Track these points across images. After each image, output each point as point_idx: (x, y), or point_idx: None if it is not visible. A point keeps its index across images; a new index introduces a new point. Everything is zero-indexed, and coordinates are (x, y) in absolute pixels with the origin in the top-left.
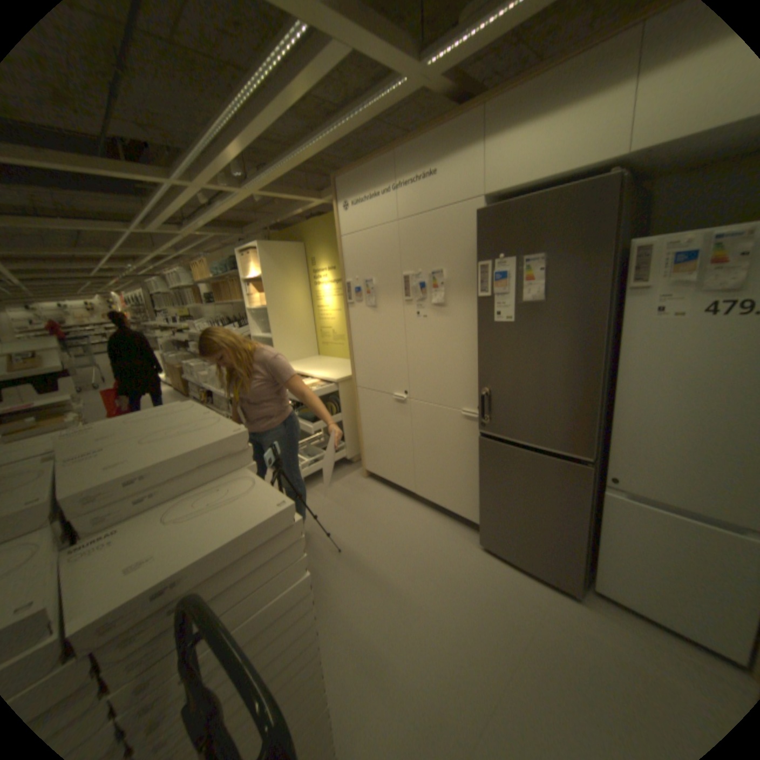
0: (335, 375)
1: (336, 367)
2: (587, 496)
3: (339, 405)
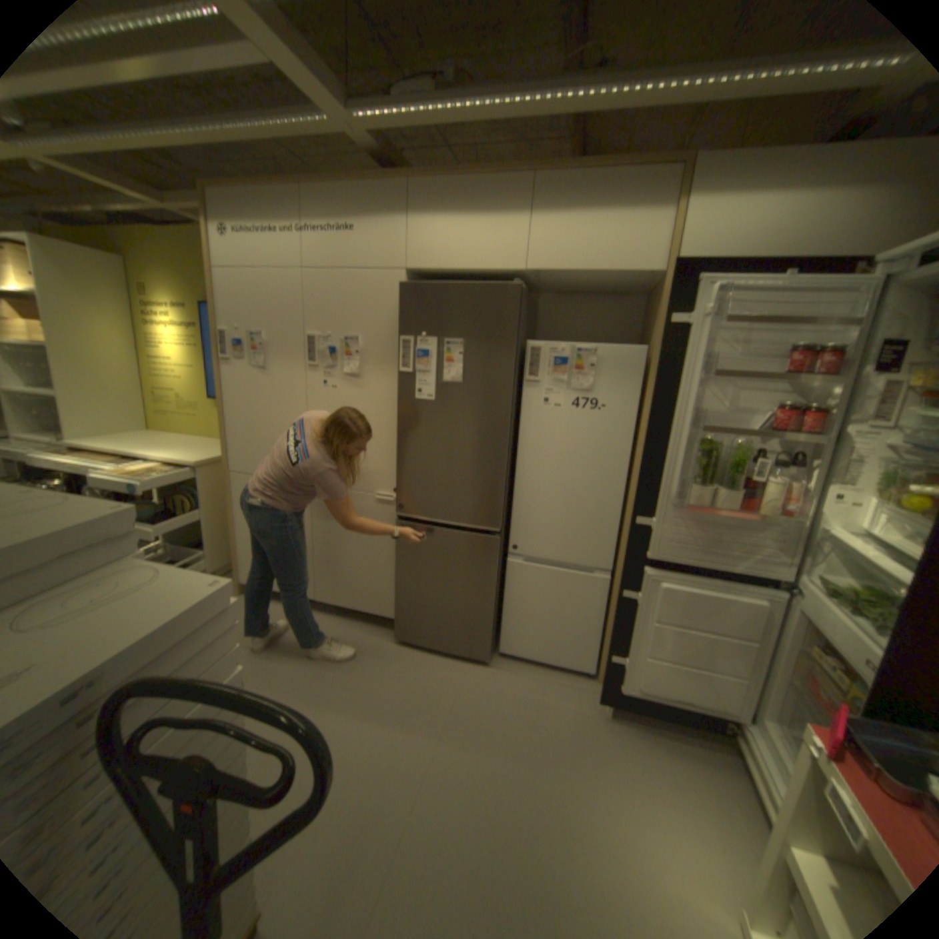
0: (188, 456)
1: (187, 446)
2: (494, 563)
3: (195, 498)
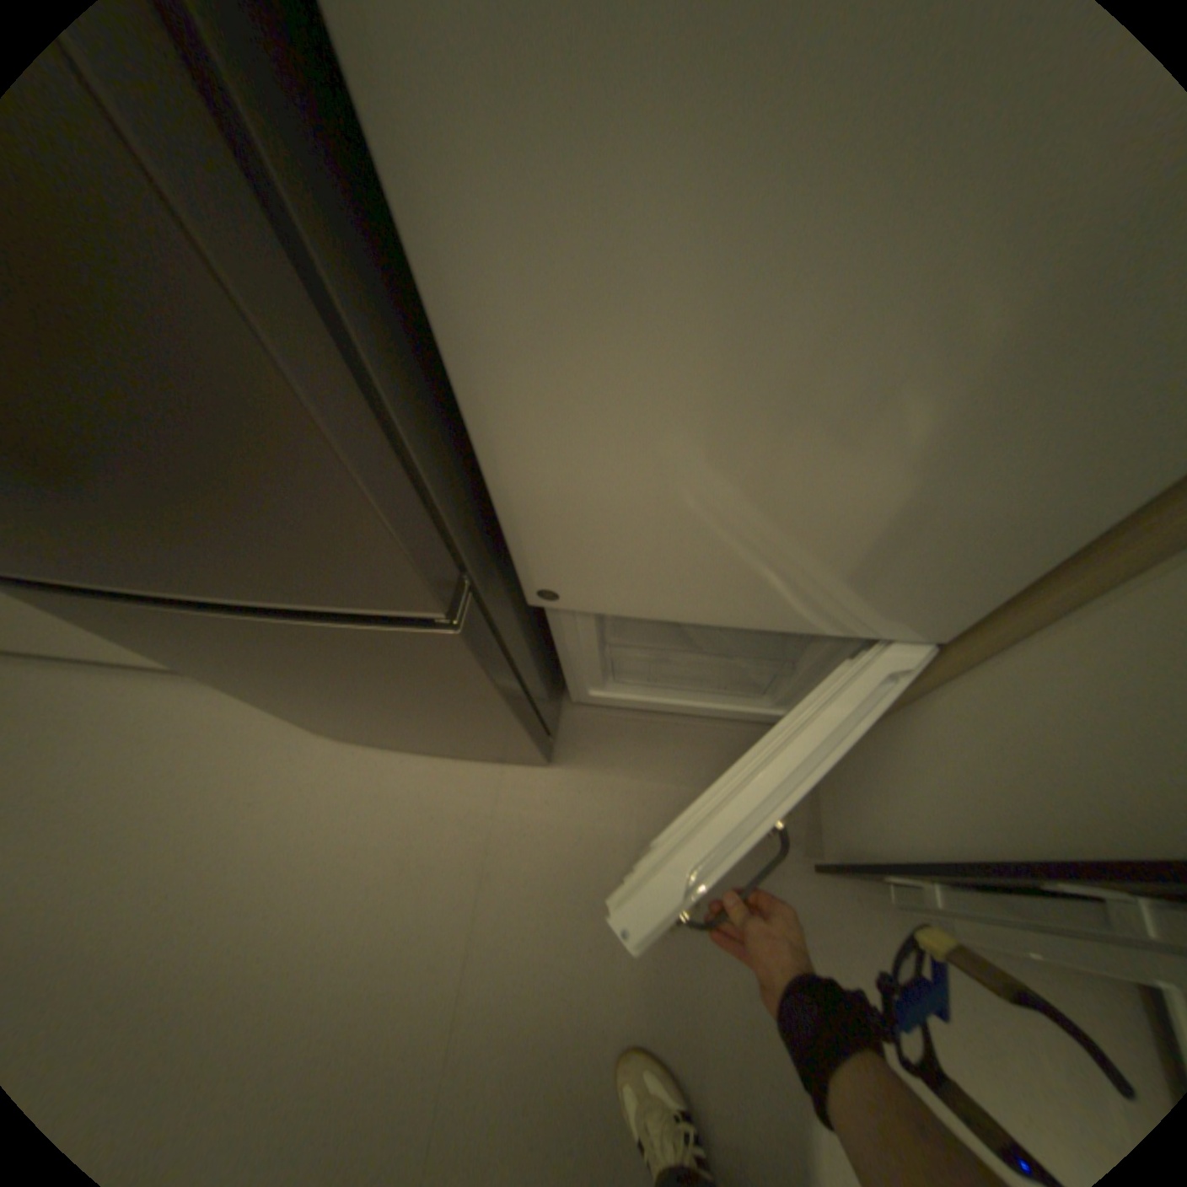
0: None
1: None
2: (474, 674)
3: None
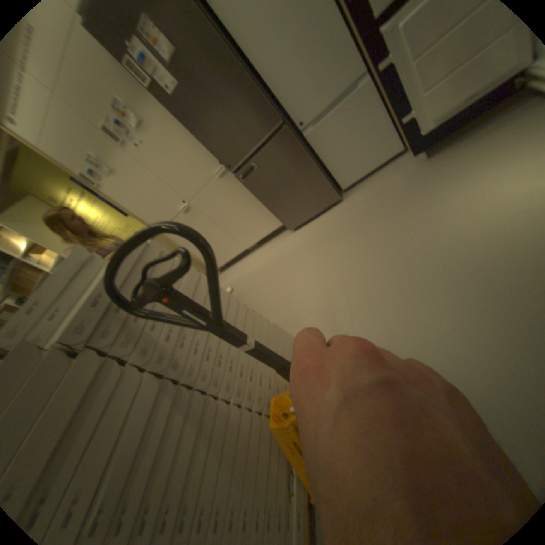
0: None
1: None
2: (296, 142)
3: None
